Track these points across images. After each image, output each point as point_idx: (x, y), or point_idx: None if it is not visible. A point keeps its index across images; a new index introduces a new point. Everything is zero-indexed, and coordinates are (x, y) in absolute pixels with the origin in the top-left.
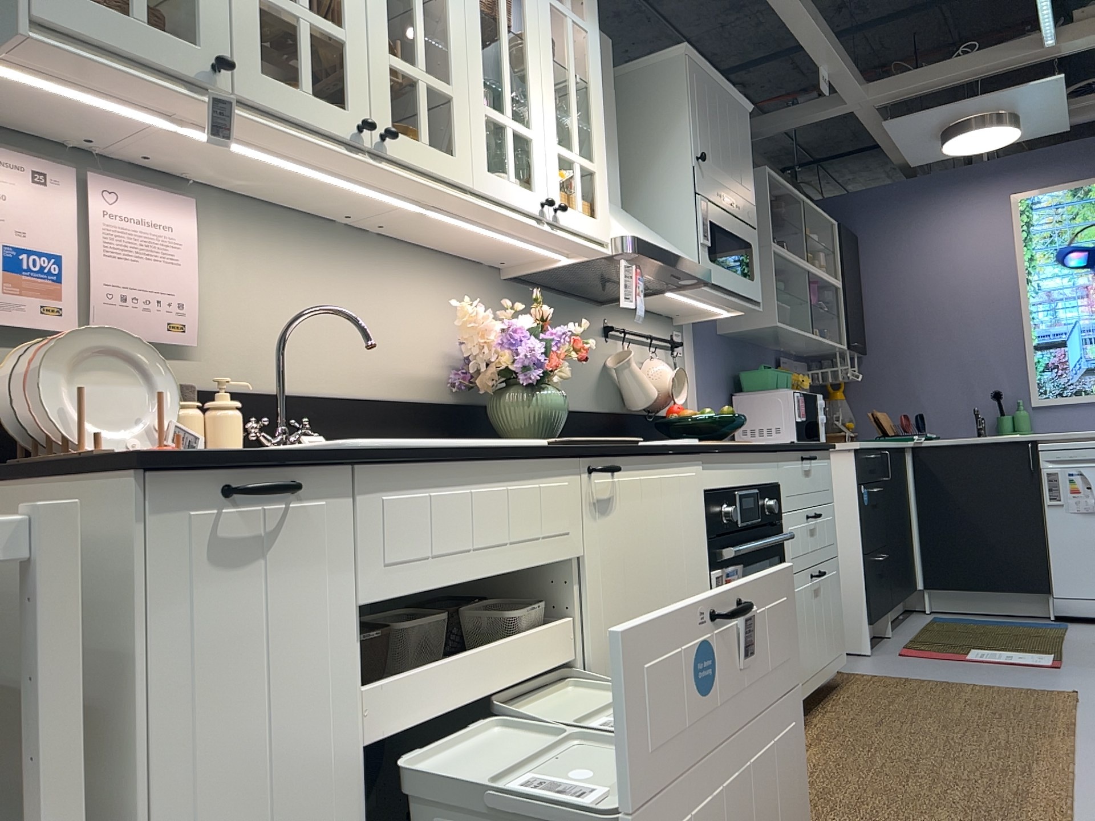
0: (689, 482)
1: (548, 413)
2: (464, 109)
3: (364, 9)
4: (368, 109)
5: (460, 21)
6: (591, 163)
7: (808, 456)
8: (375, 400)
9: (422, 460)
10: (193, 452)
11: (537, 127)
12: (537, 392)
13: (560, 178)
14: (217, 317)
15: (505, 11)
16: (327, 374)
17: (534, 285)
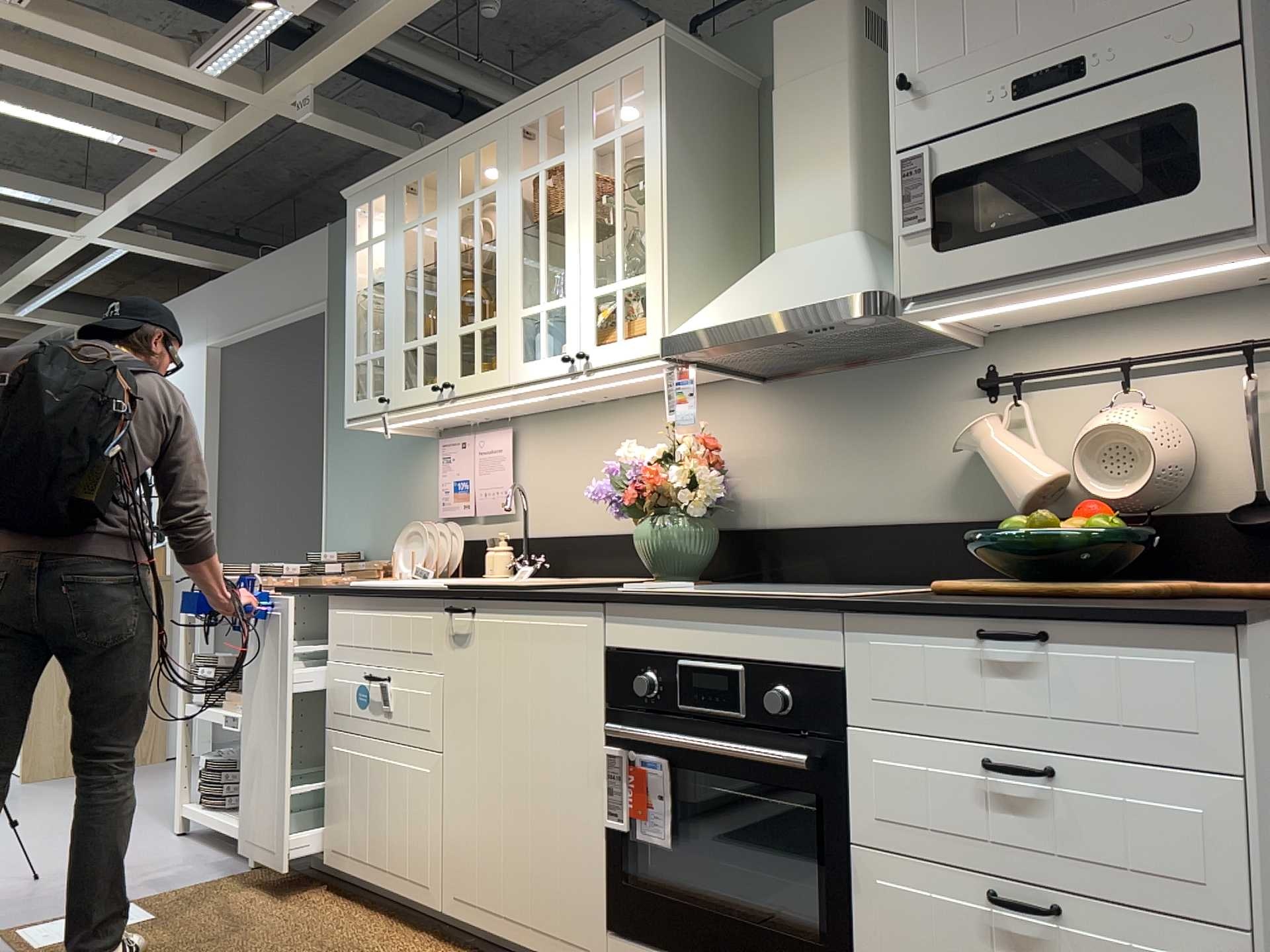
0: (569, 634)
1: (652, 545)
2: (502, 325)
3: (445, 310)
4: (445, 373)
5: (502, 258)
6: (635, 277)
7: (1001, 630)
8: (614, 534)
9: (348, 594)
10: (302, 586)
11: (569, 289)
12: (644, 525)
13: (593, 320)
14: (527, 492)
15: (542, 210)
16: (584, 518)
17: (802, 374)
